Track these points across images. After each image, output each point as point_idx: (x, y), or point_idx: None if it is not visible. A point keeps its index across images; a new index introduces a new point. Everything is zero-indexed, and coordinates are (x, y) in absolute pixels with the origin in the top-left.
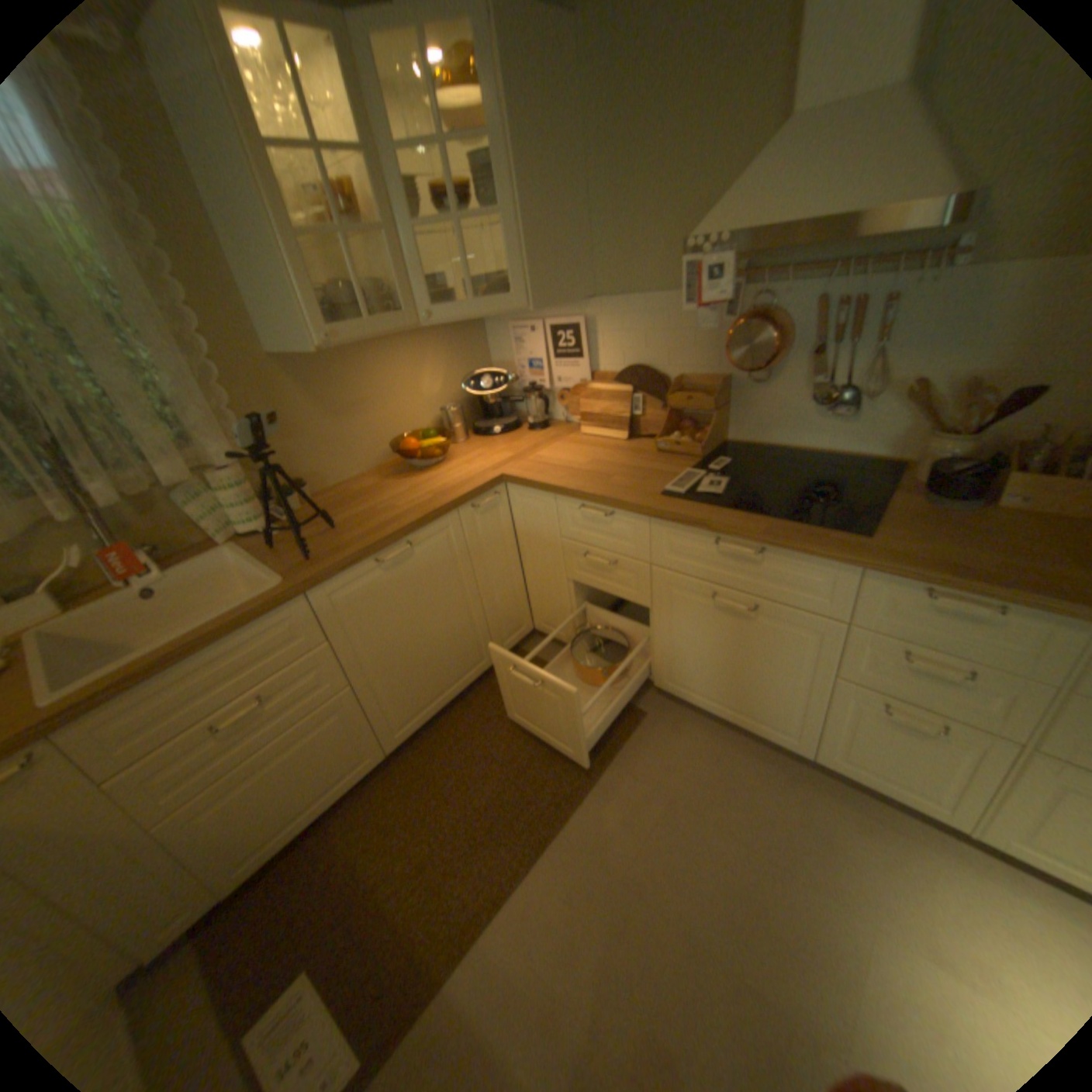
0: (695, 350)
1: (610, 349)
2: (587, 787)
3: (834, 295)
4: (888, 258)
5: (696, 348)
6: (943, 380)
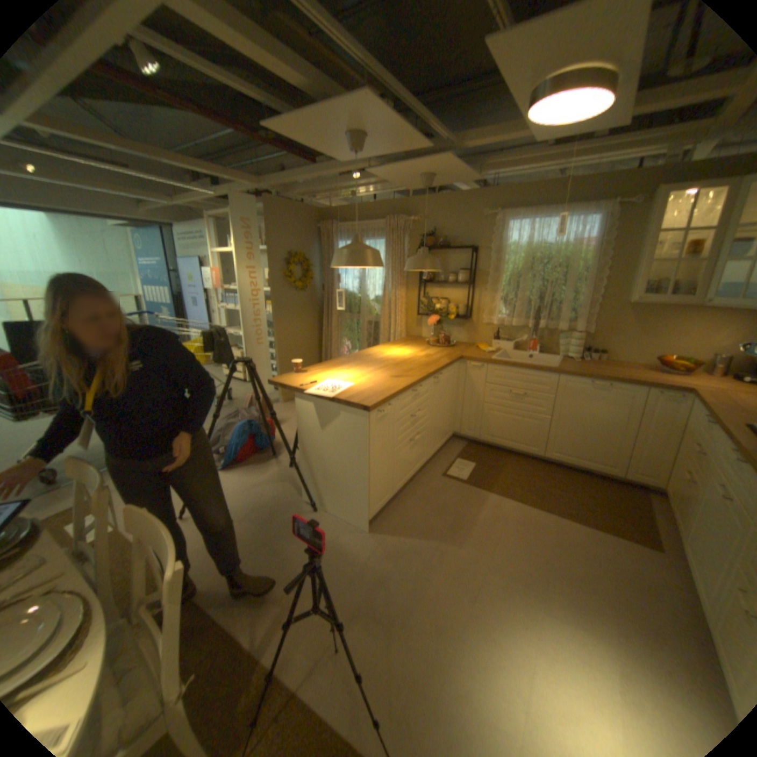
0: None
1: None
2: (590, 526)
3: None
4: None
5: None
6: None
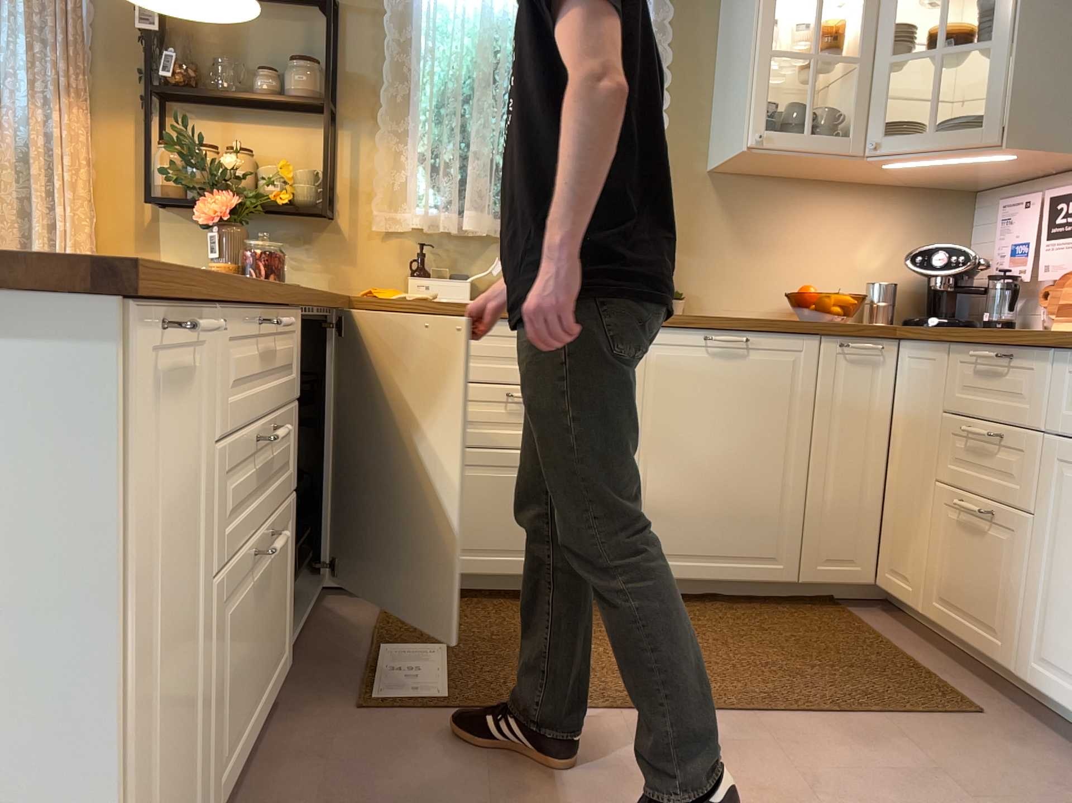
0: None
1: None
2: (824, 710)
3: None
4: None
5: None
6: None
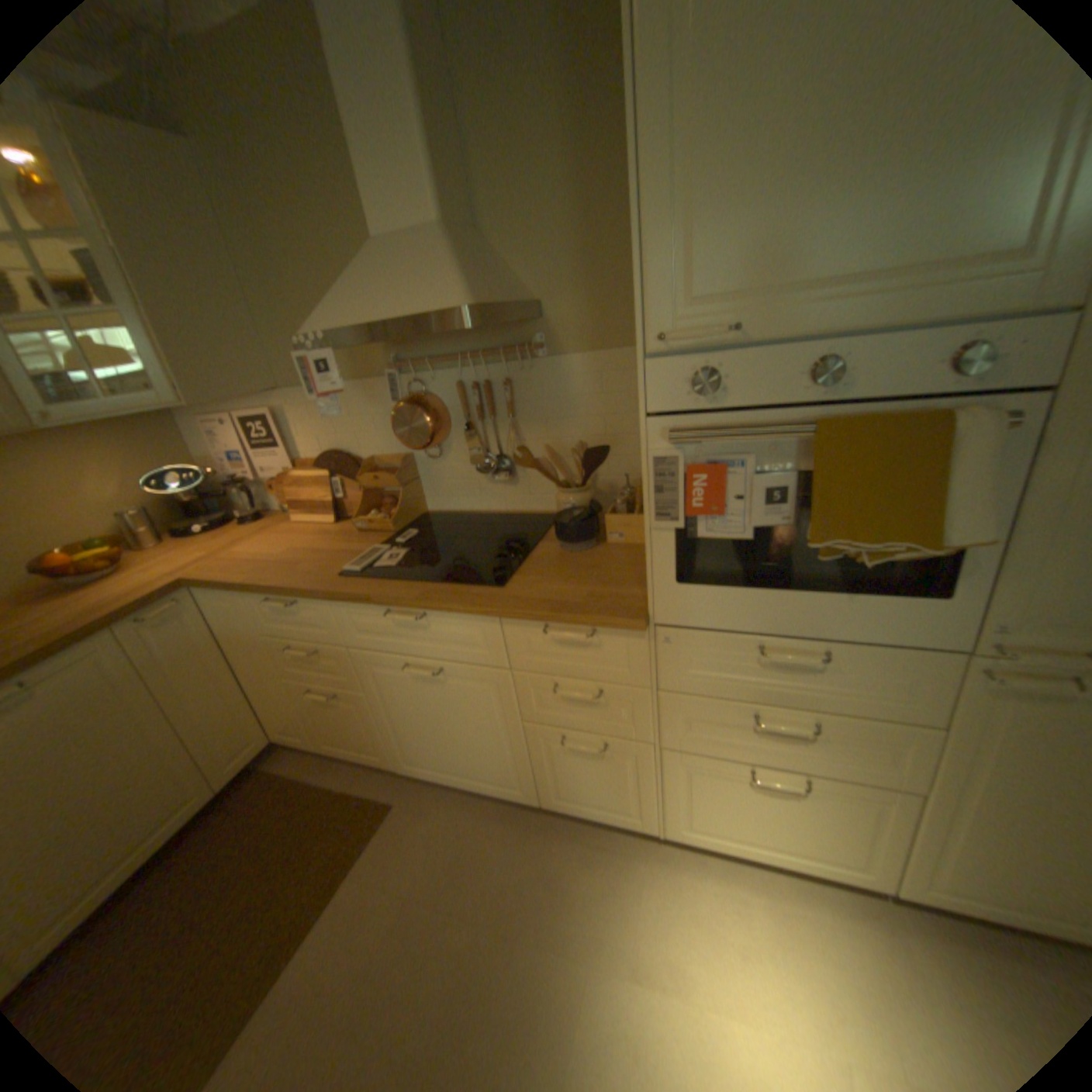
0: (377, 433)
1: (305, 437)
2: (311, 921)
3: (467, 382)
4: (492, 352)
5: (378, 432)
6: (562, 446)
